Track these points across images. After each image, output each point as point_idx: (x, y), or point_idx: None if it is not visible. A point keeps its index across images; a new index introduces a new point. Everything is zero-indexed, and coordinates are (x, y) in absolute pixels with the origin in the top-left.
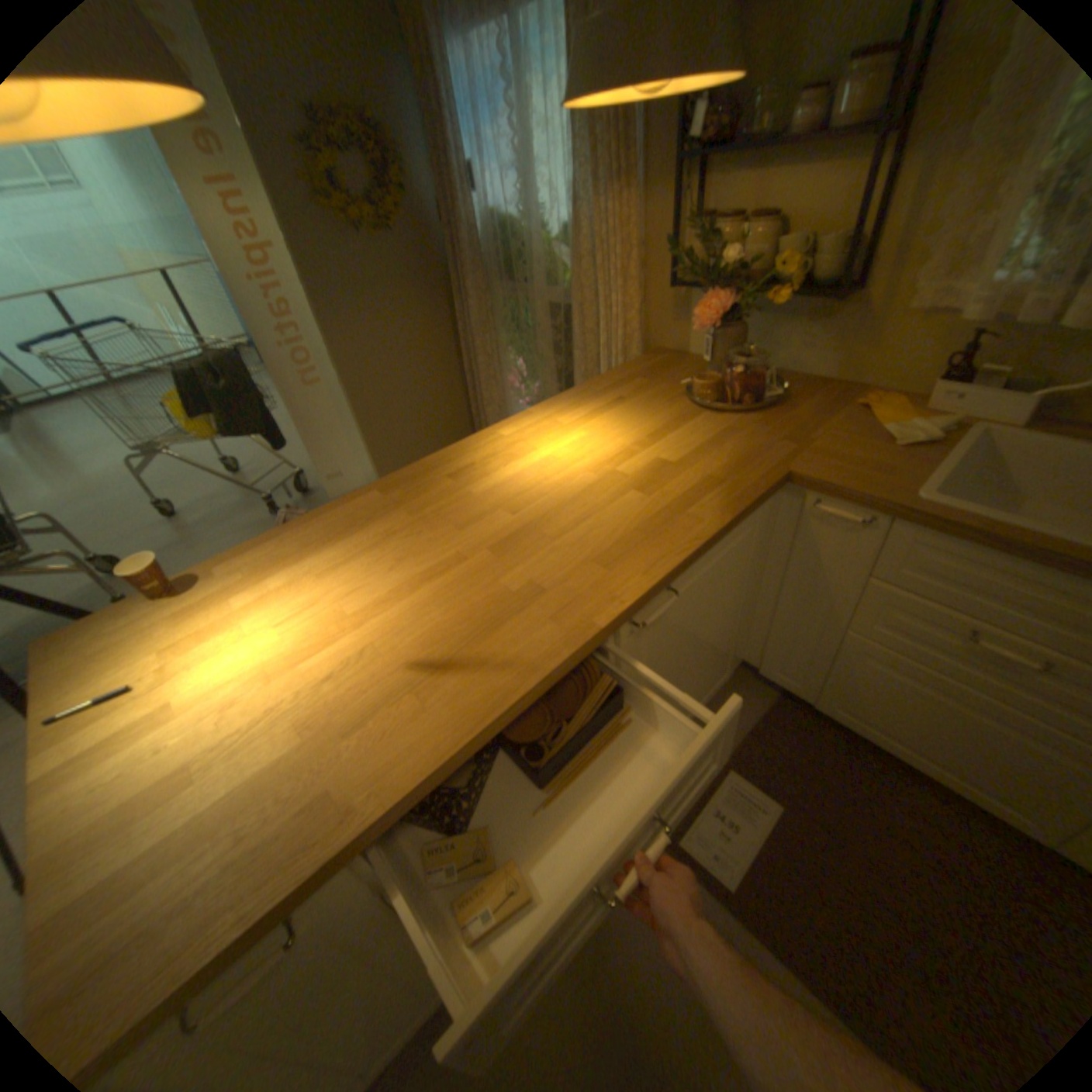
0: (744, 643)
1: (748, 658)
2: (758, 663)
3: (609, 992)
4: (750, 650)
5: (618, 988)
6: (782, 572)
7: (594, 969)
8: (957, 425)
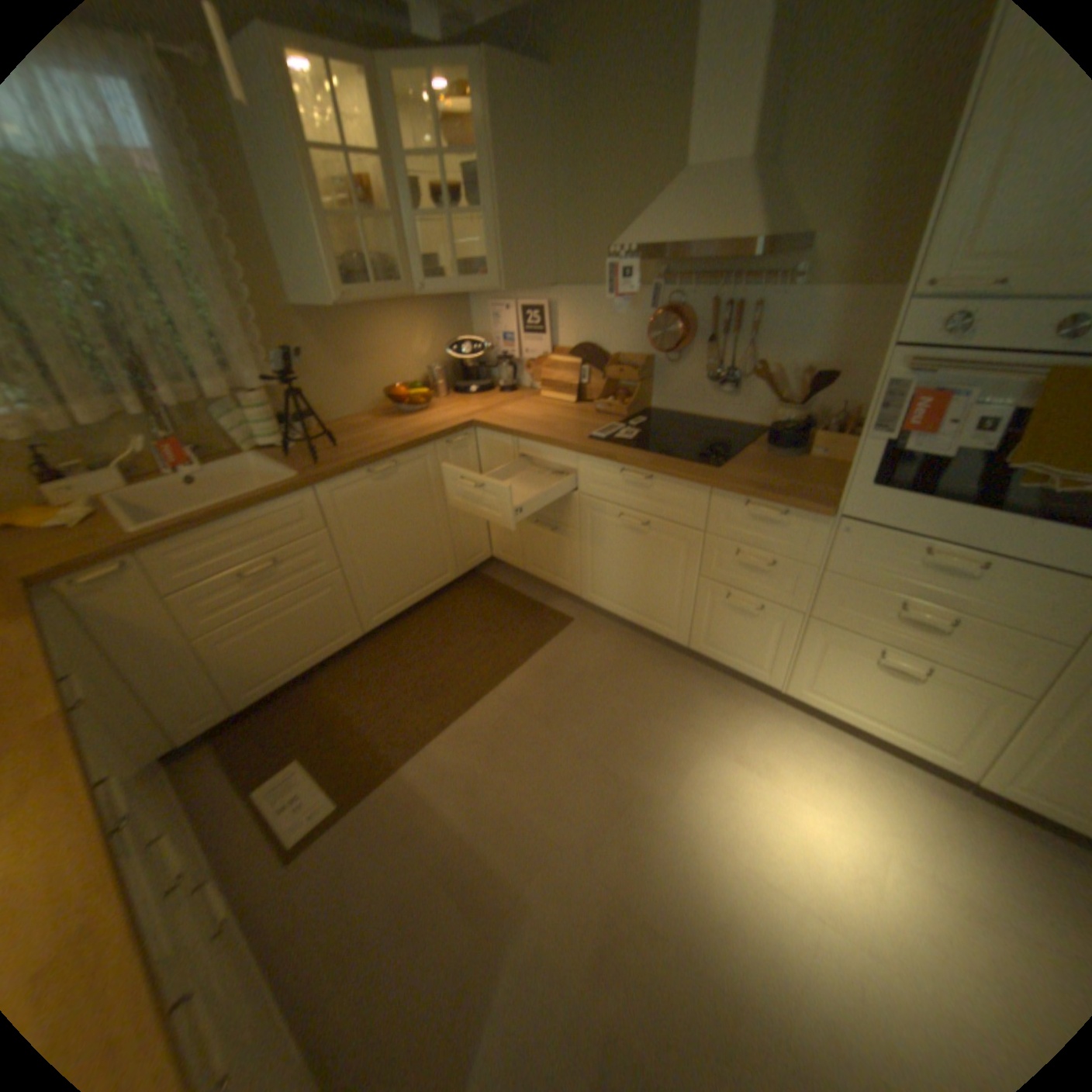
0: (138, 747)
1: (155, 756)
2: (166, 749)
3: (370, 927)
4: (148, 748)
5: (369, 918)
6: (99, 664)
7: (352, 943)
8: (87, 508)
